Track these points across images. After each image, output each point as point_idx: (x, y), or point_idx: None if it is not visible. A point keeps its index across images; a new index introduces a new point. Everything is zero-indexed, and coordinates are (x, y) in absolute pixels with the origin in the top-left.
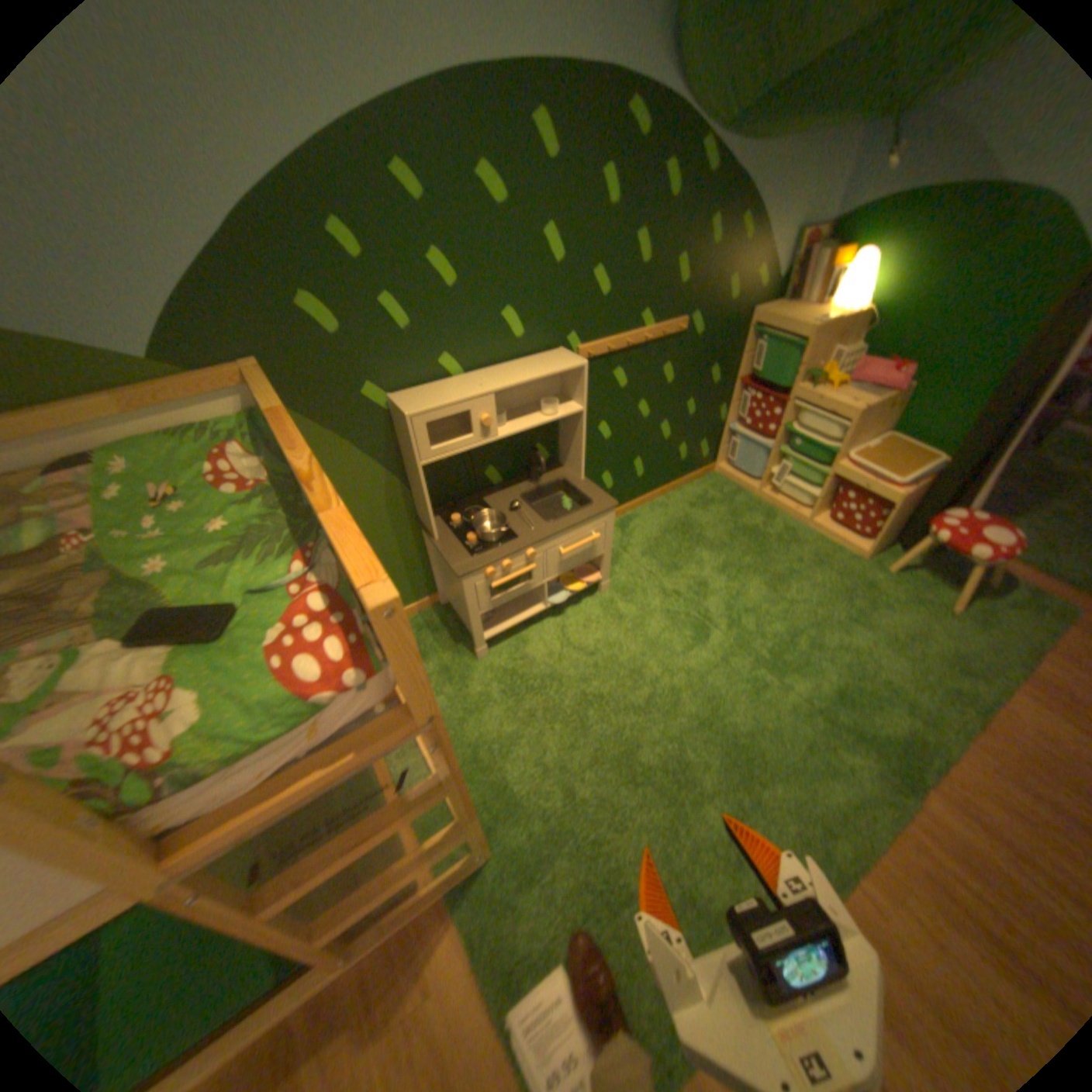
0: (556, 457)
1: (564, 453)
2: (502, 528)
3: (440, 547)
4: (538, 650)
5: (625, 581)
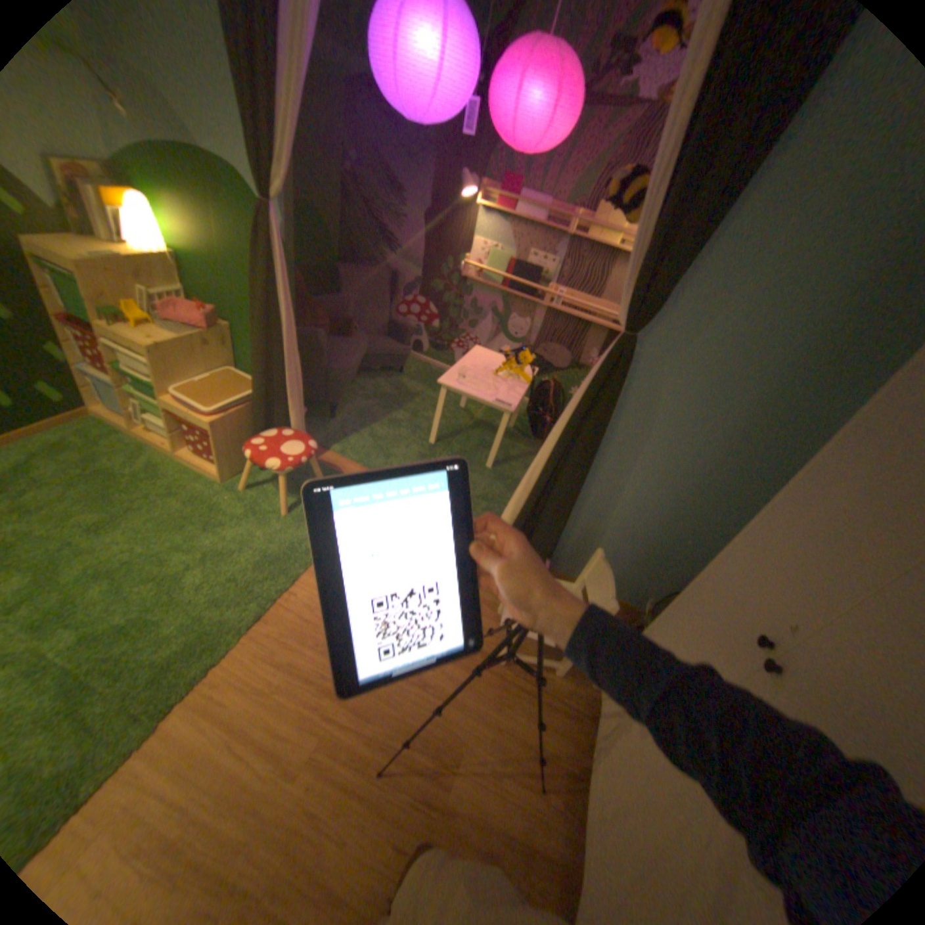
0: None
1: None
2: None
3: None
4: None
5: None
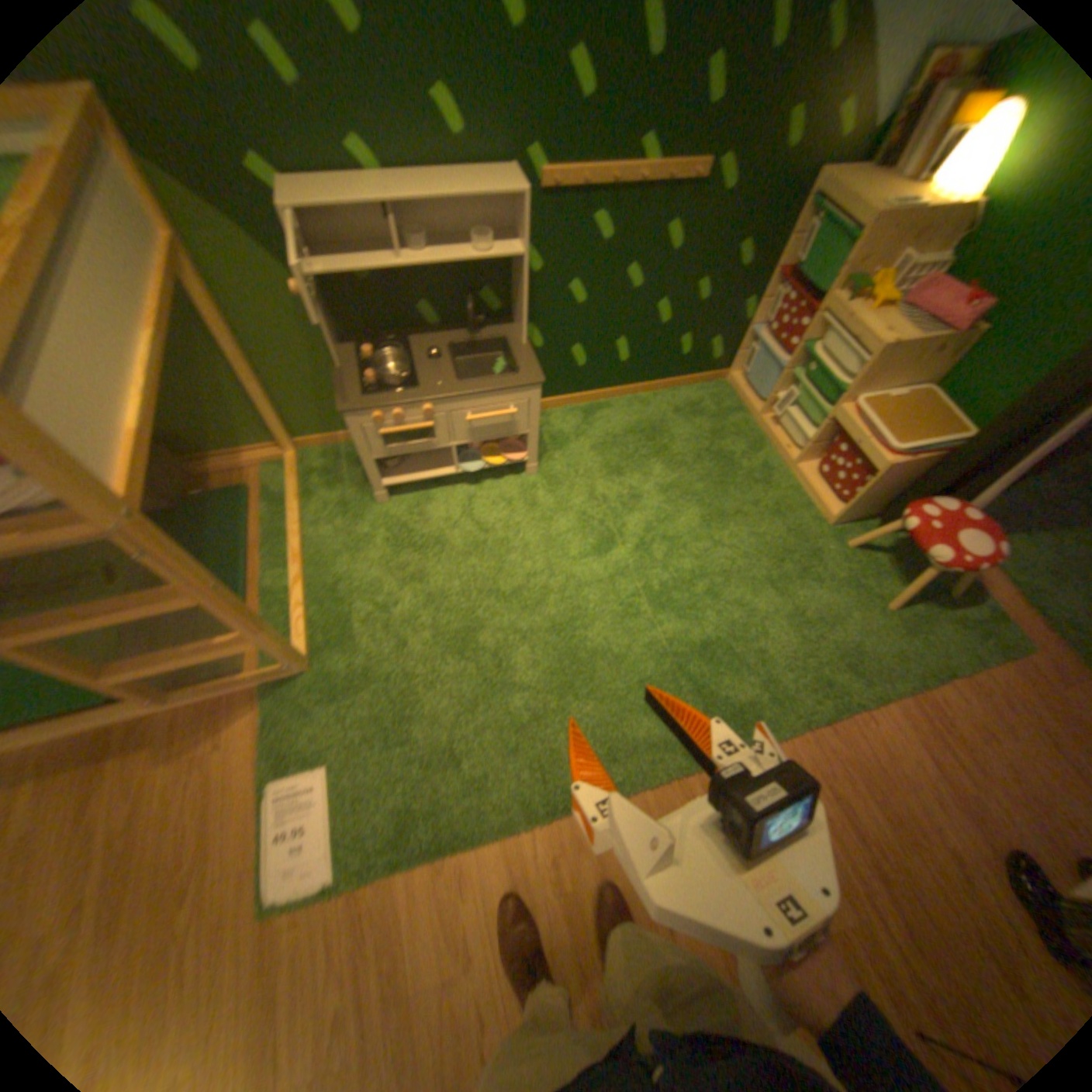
0: (510, 312)
1: (514, 309)
2: (399, 375)
3: (337, 378)
4: (438, 513)
5: (559, 472)
